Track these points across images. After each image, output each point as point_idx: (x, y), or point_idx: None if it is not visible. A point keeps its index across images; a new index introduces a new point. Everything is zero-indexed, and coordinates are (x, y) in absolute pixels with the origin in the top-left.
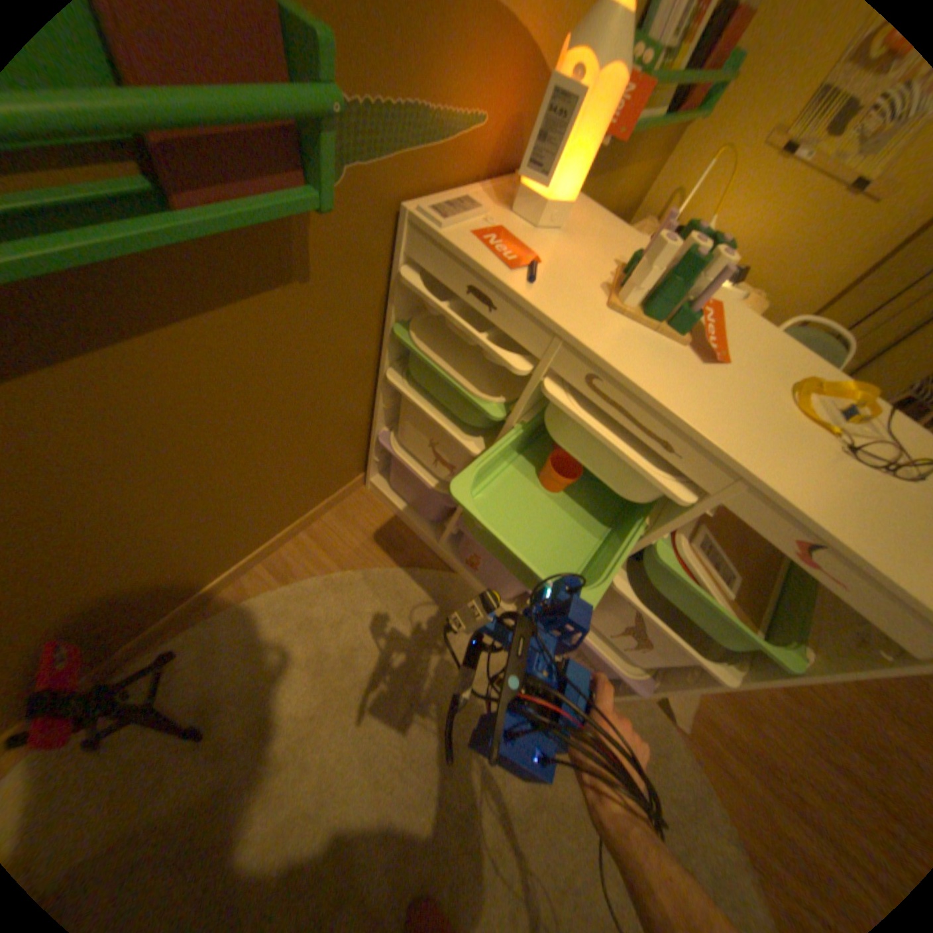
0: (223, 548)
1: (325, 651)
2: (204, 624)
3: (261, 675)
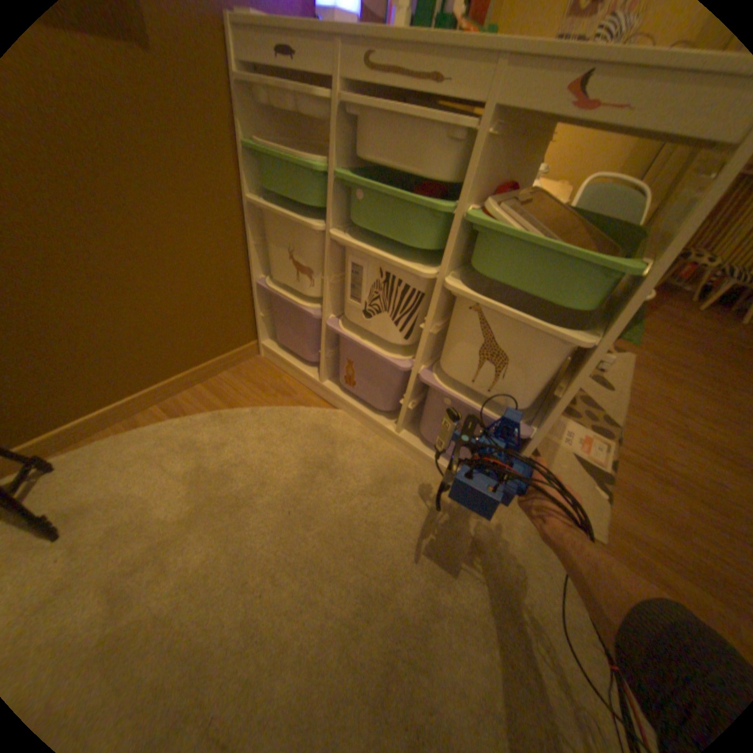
0: (108, 359)
1: (203, 466)
2: (90, 445)
3: (134, 484)
